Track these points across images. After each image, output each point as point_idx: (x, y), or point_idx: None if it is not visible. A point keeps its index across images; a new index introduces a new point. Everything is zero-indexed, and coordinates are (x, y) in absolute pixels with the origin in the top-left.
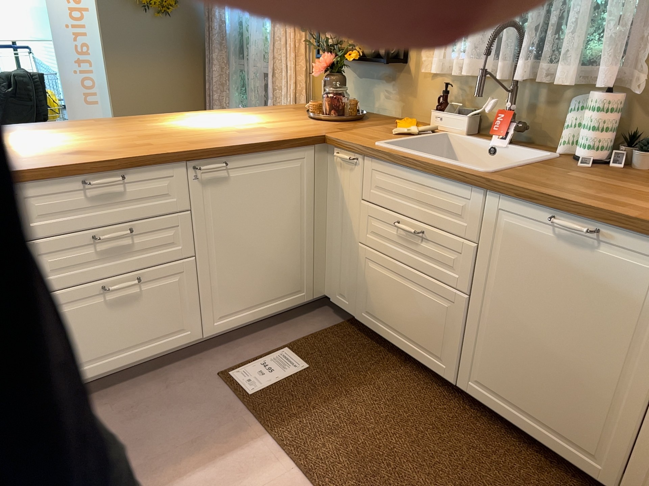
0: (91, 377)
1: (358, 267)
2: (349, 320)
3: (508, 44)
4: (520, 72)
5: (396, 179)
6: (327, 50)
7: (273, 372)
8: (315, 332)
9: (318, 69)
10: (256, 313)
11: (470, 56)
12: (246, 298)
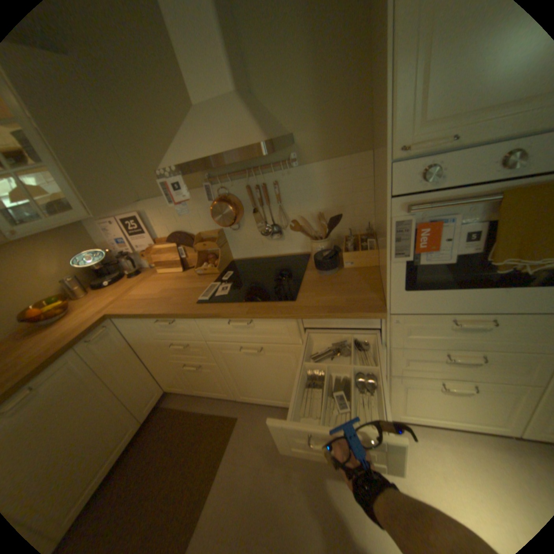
0: None
1: None
2: None
3: None
4: None
5: None
6: None
7: None
8: None
9: None
10: None
11: None
12: None
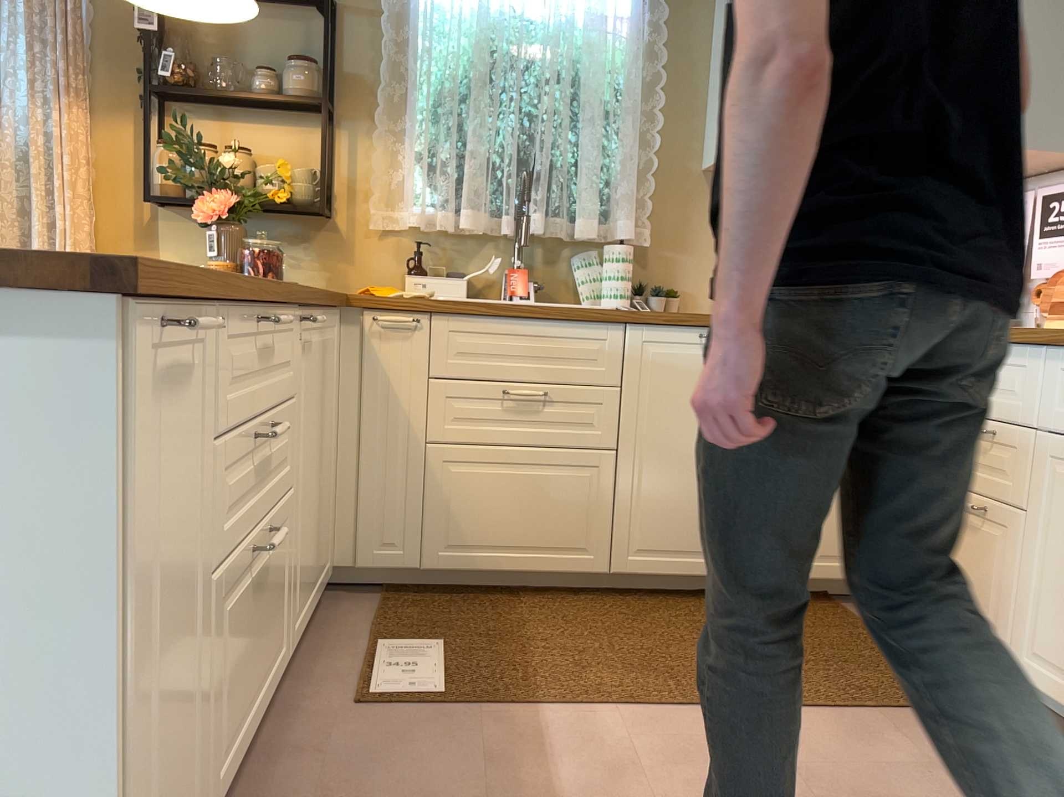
0: (222, 787)
1: (427, 482)
2: (386, 590)
3: (508, 194)
4: (539, 222)
5: (493, 336)
6: (213, 184)
7: (416, 666)
8: (371, 617)
9: (208, 212)
10: (310, 605)
11: (469, 205)
12: (307, 576)
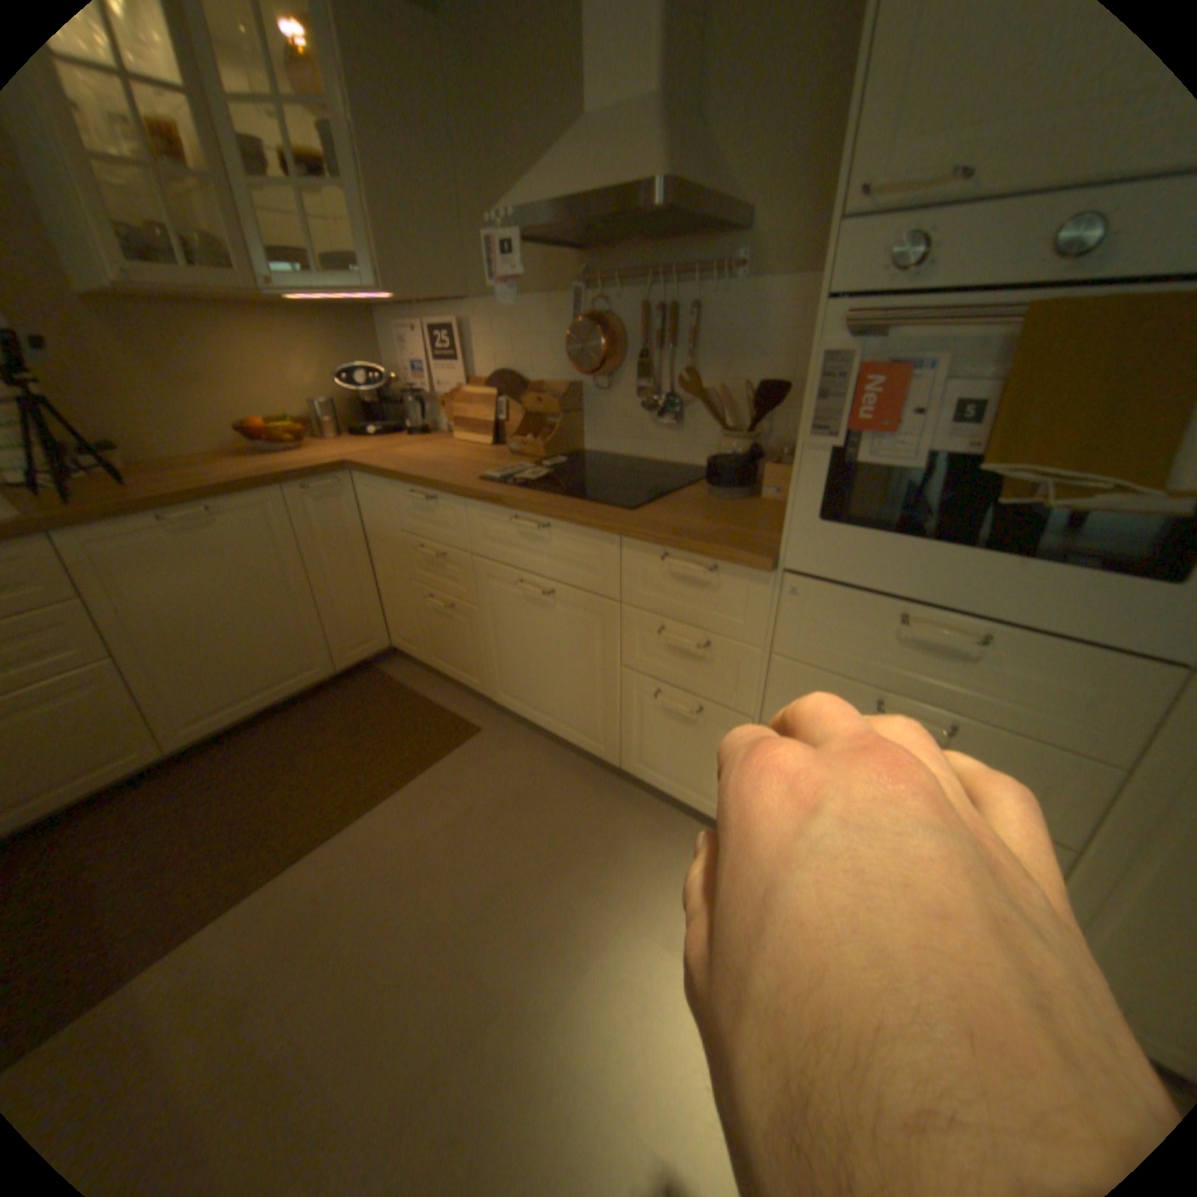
0: None
1: None
2: None
3: None
4: None
5: None
6: None
7: None
8: None
9: None
10: None
11: None
12: None
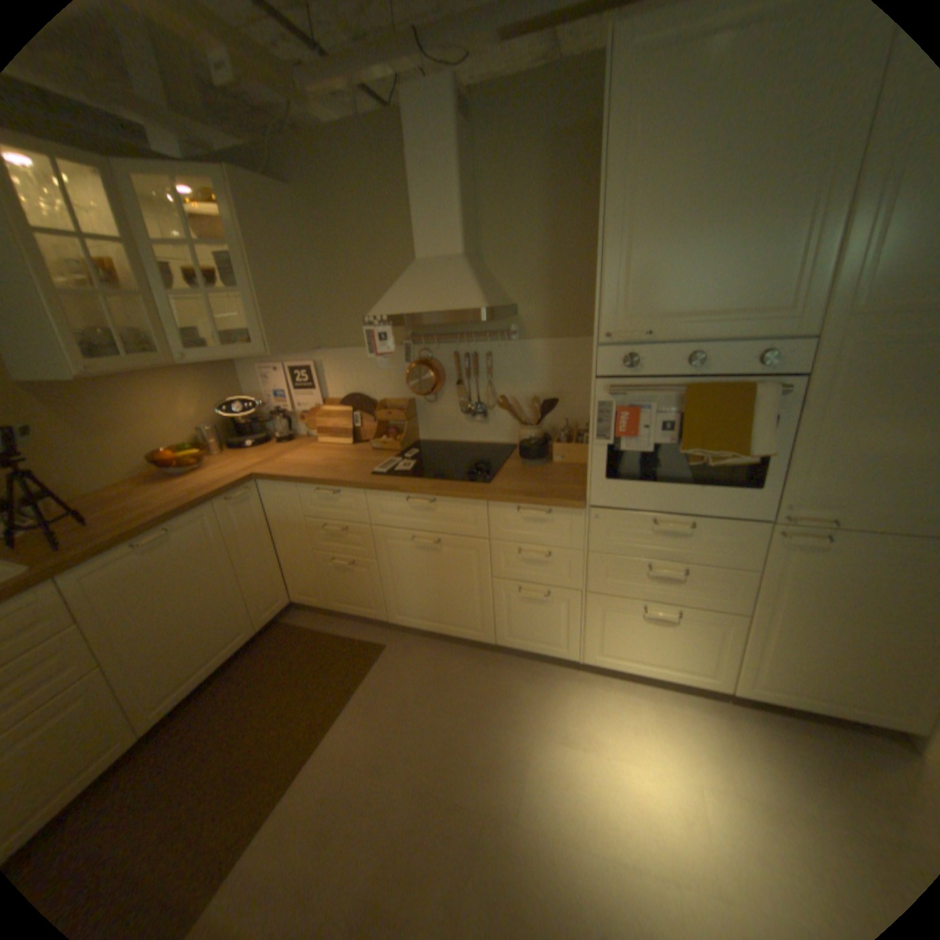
0: None
1: None
2: None
3: None
4: None
5: None
6: None
7: None
8: None
9: None
10: None
11: None
12: None
